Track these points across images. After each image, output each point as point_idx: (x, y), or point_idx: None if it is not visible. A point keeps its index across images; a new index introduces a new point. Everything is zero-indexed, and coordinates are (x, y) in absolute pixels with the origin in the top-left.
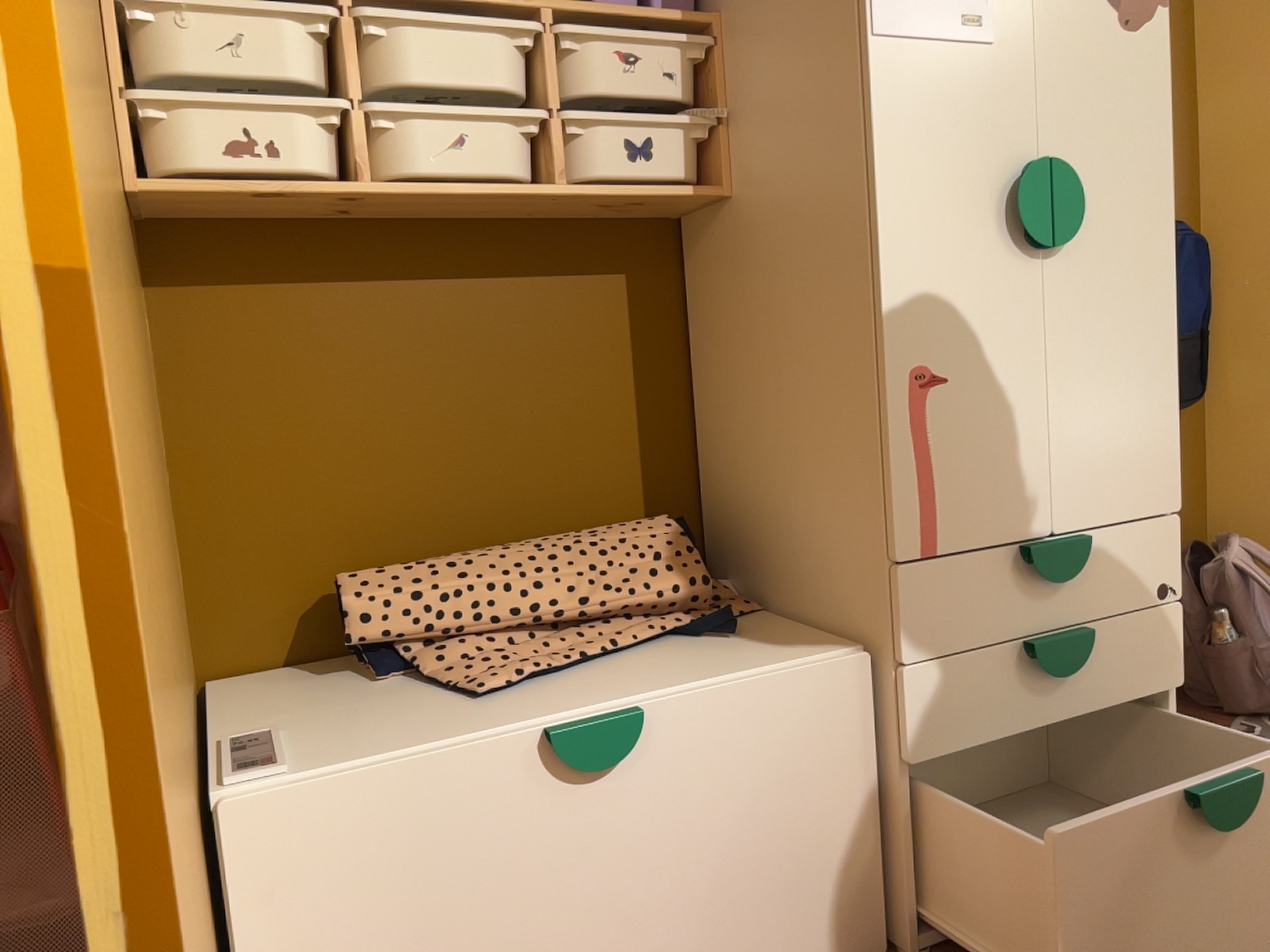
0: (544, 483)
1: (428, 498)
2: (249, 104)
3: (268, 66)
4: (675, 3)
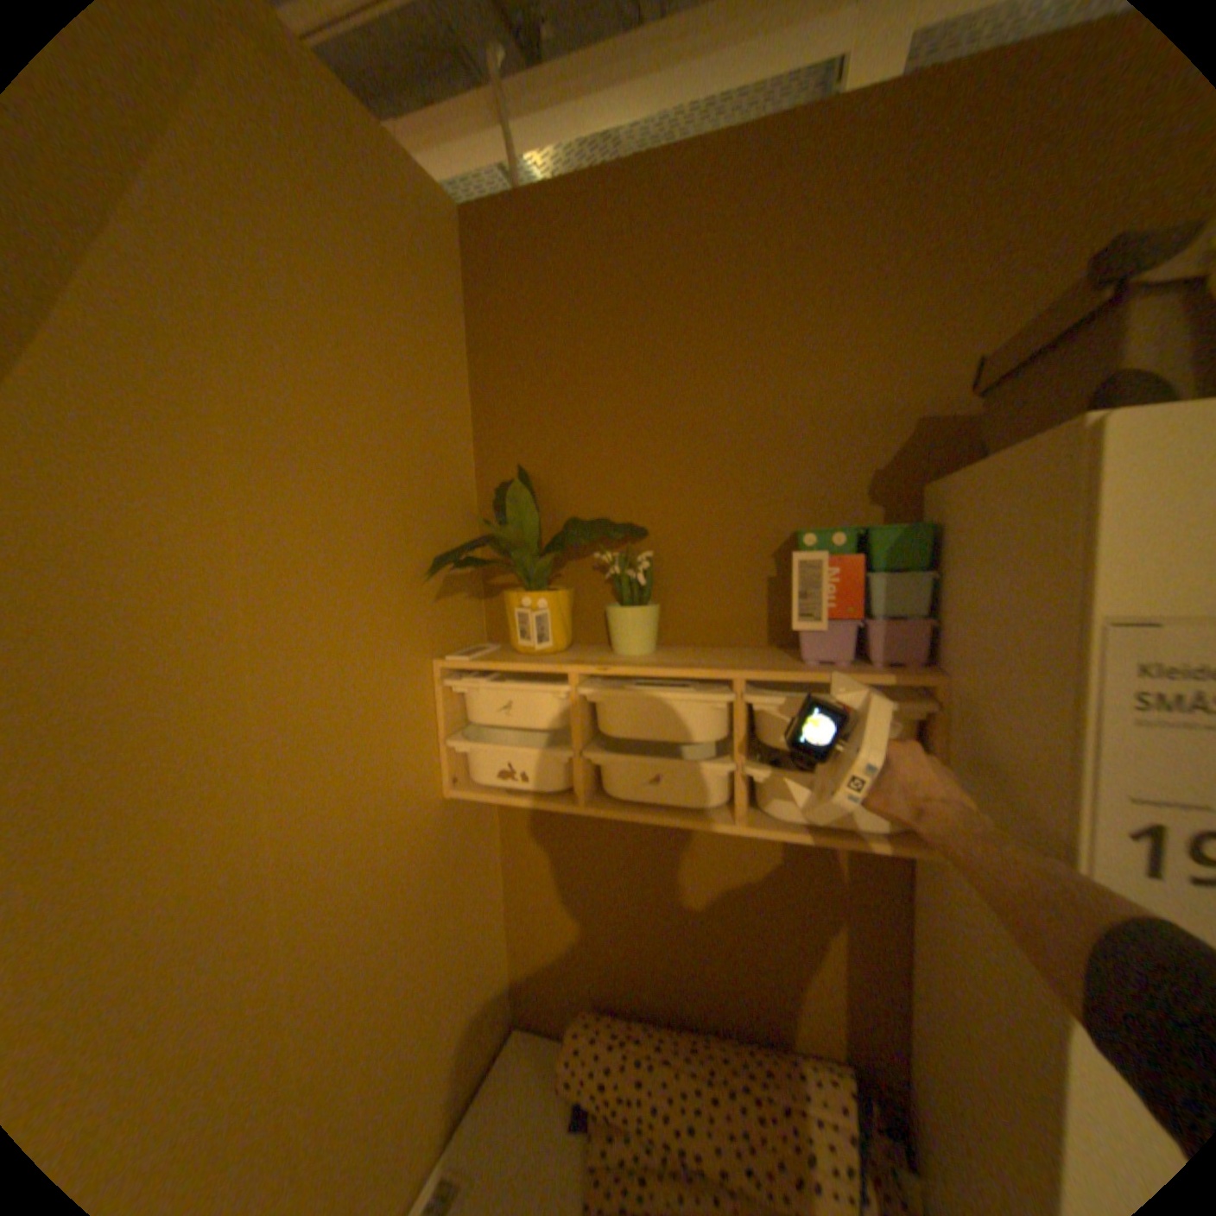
0: (749, 991)
1: (655, 970)
2: (509, 748)
3: (523, 722)
4: (902, 649)
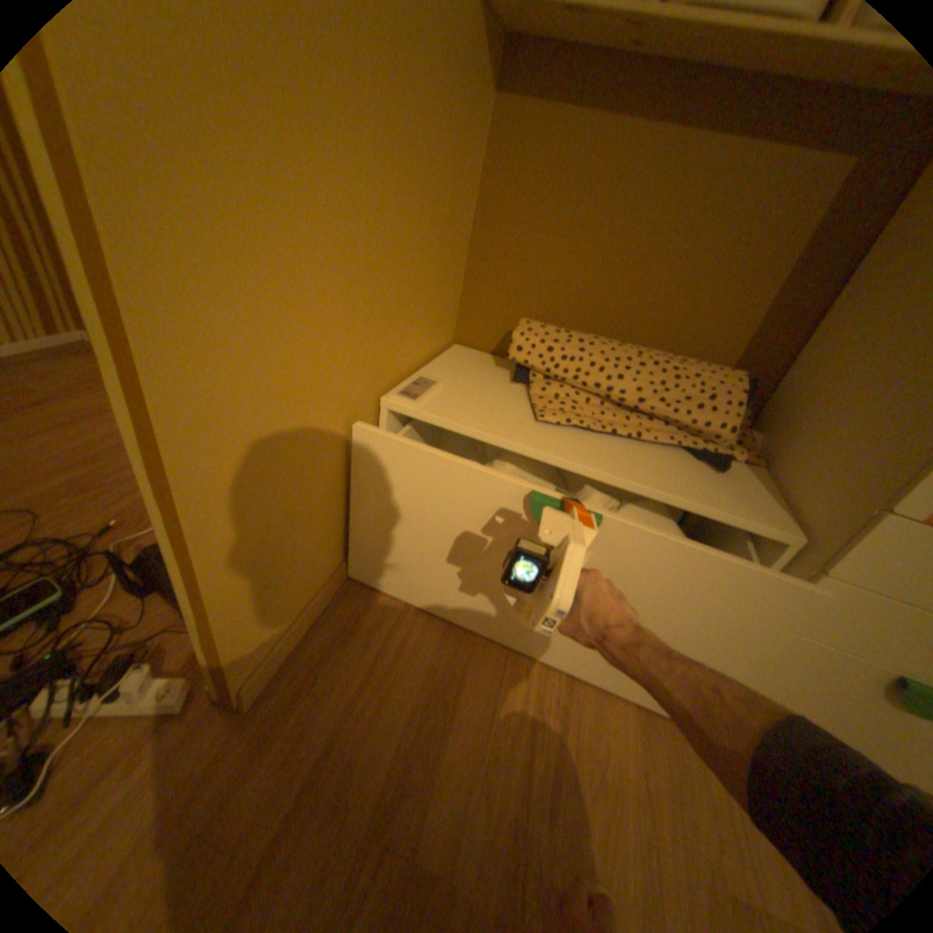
0: (675, 314)
1: (597, 294)
2: None
3: None
4: None
